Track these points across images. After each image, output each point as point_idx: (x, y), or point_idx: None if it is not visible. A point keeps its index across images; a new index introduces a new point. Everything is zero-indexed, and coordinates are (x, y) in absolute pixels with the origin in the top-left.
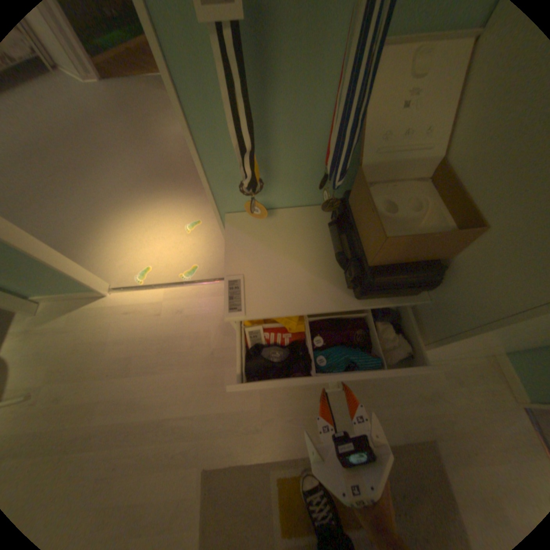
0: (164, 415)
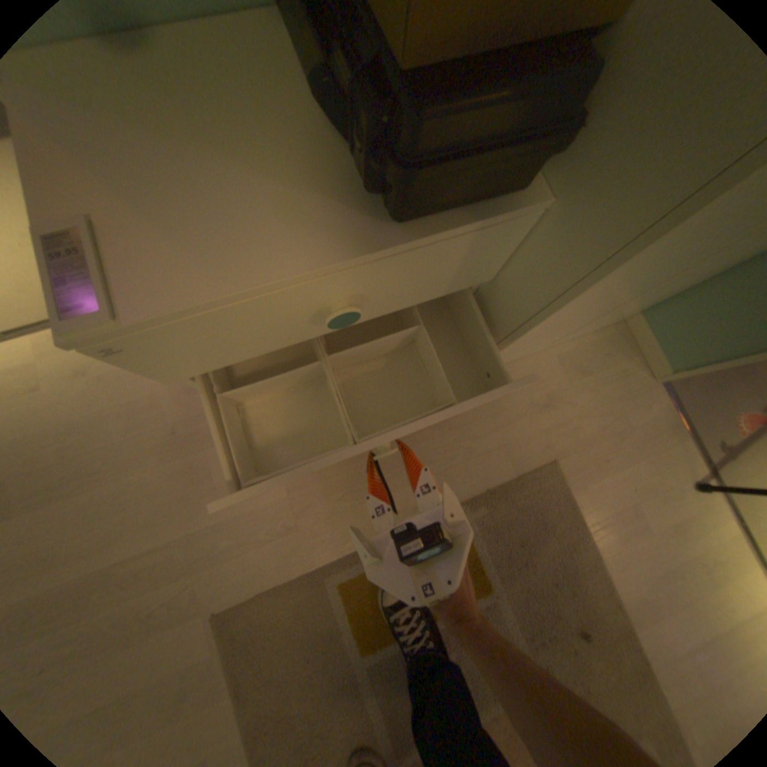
0: (111, 559)
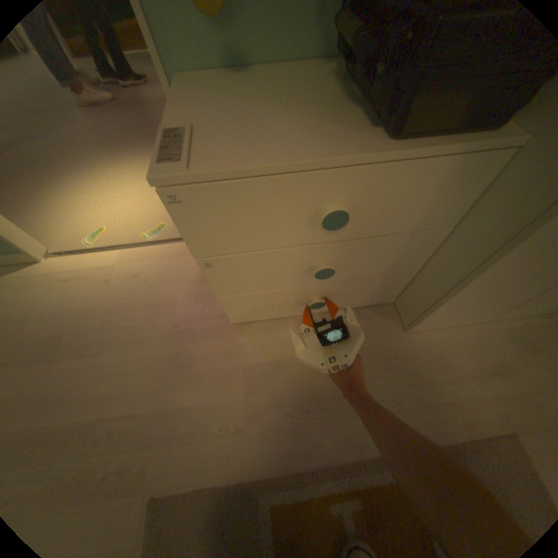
0: (98, 413)
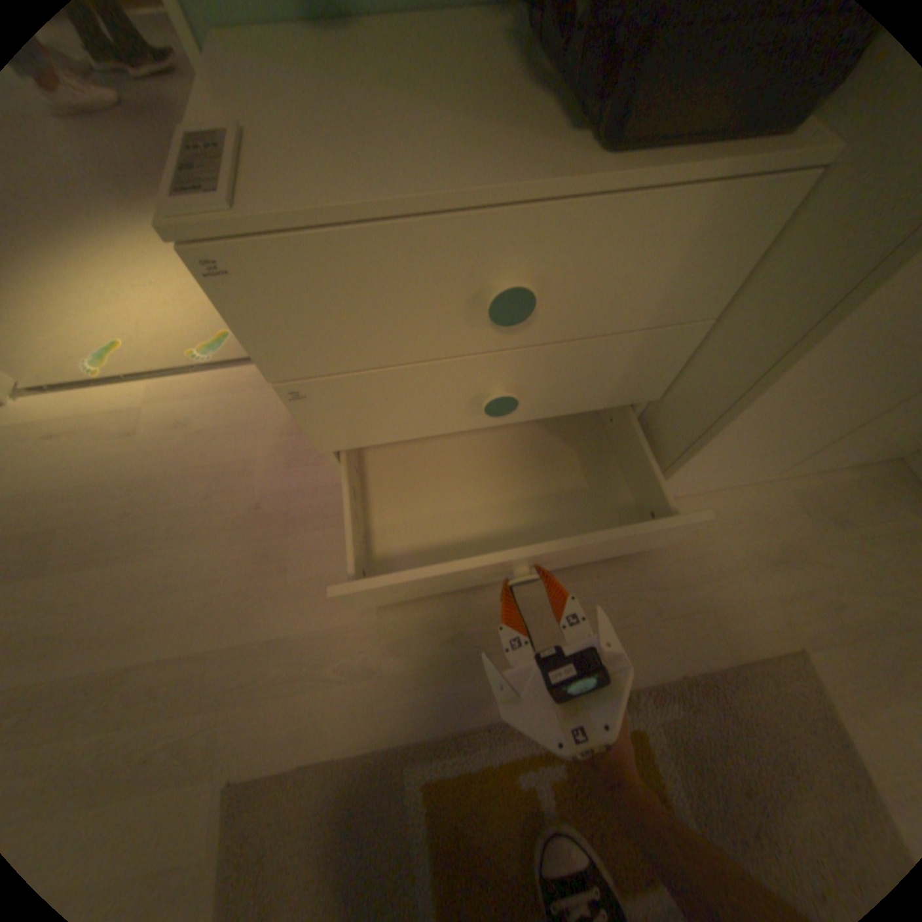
0: (129, 657)
